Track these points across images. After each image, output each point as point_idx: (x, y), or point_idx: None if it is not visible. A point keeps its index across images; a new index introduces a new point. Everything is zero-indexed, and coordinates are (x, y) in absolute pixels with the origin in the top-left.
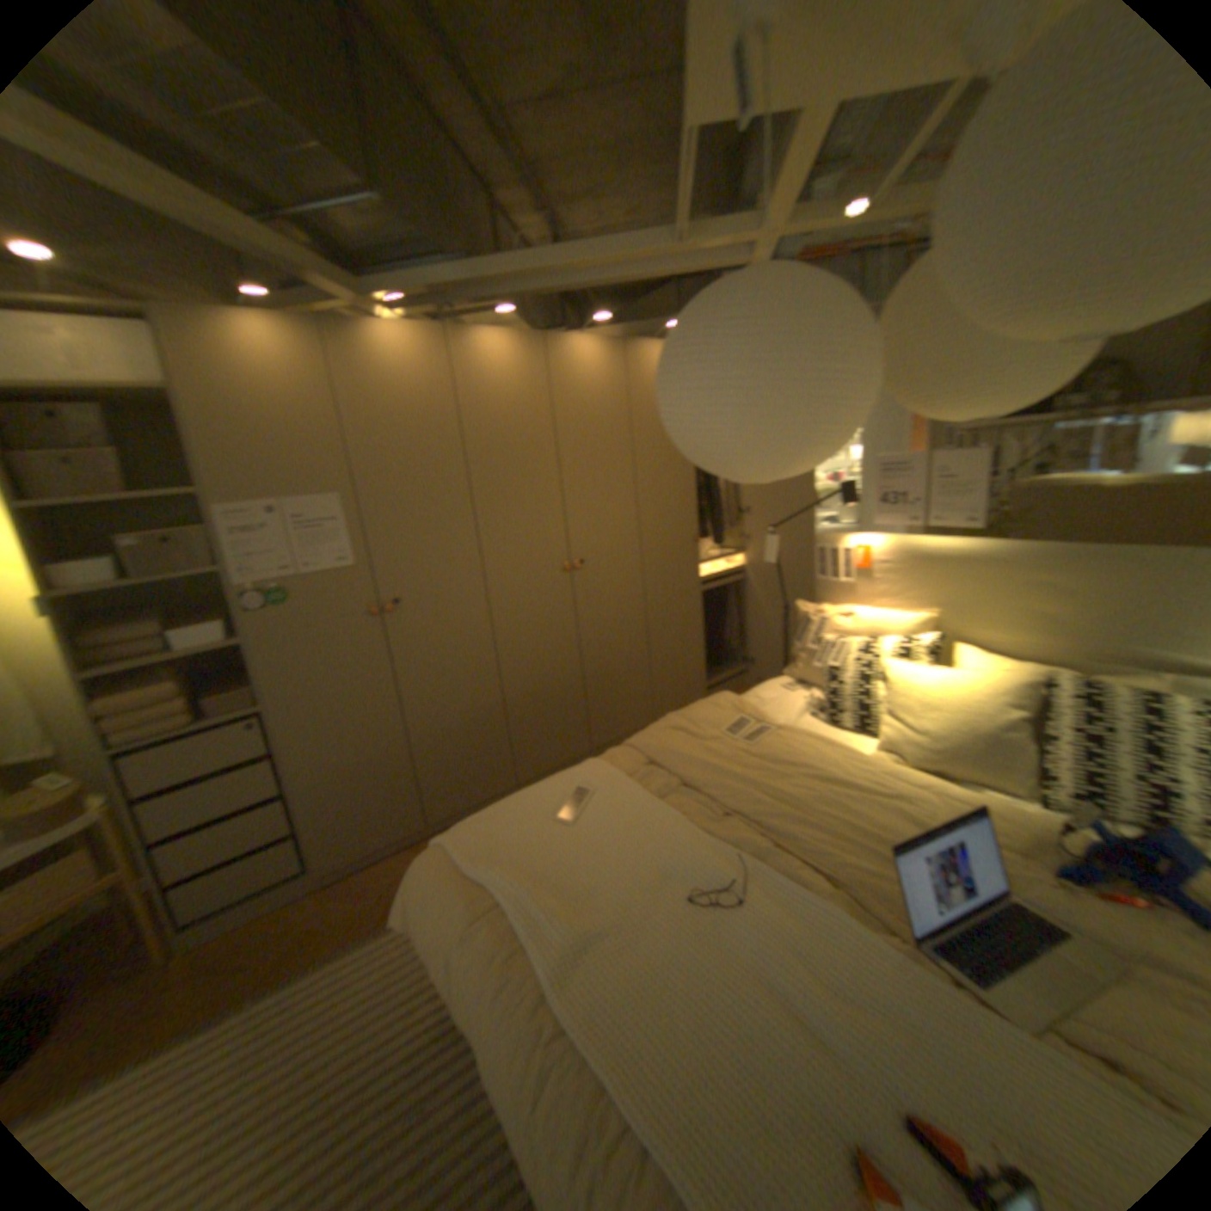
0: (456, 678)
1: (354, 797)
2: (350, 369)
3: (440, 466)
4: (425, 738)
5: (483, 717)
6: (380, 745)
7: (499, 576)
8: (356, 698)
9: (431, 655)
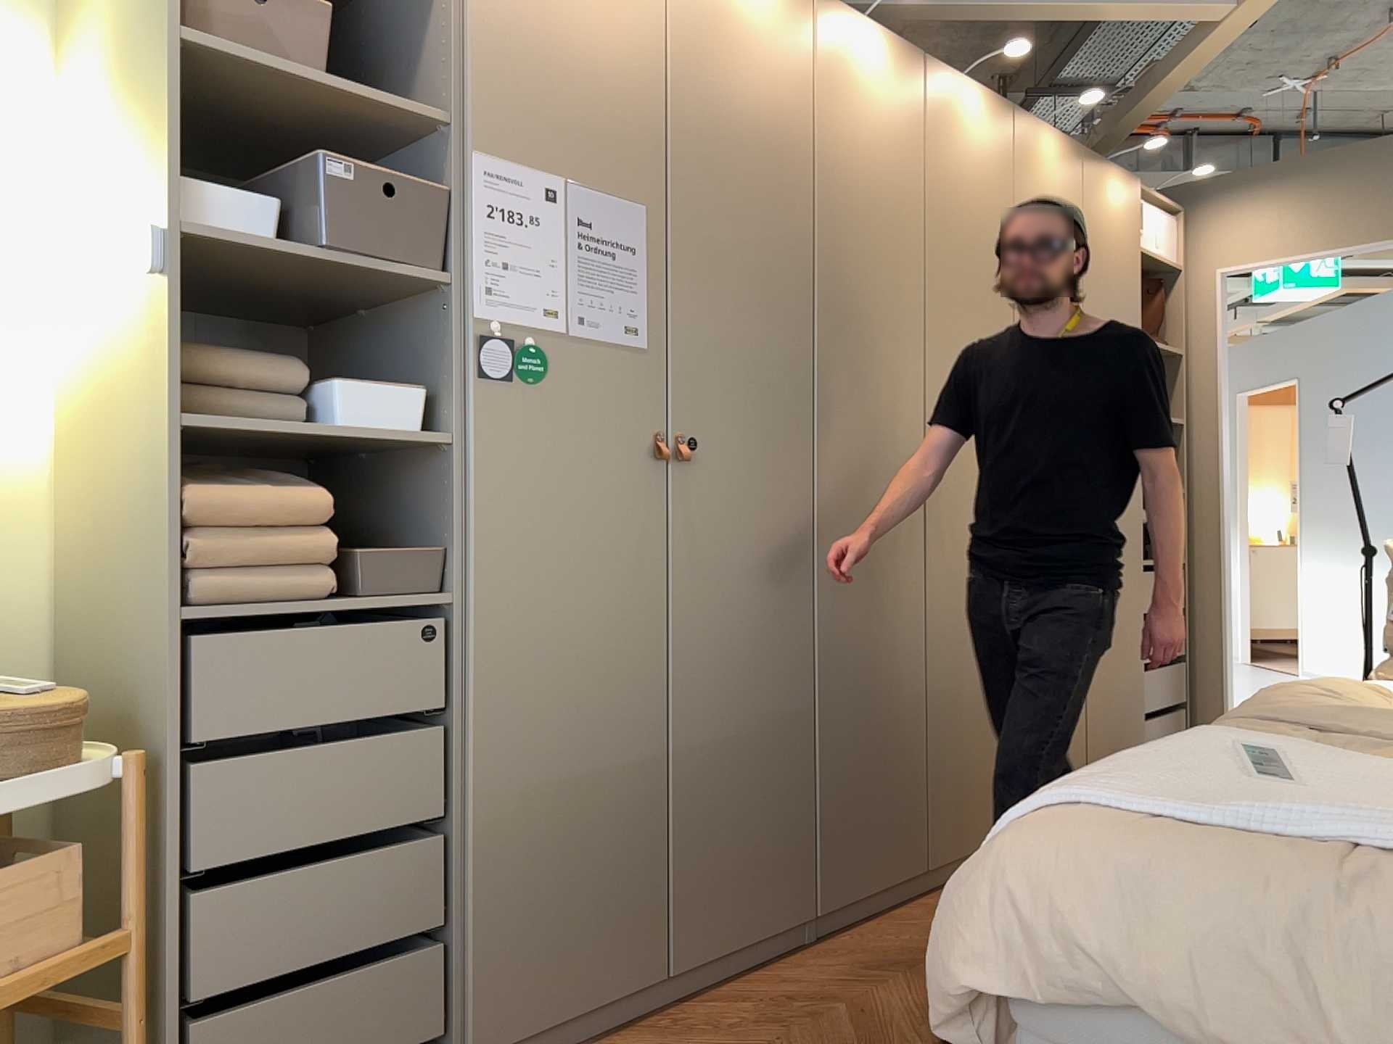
0: (754, 635)
1: (563, 864)
2: (691, 1)
3: (782, 212)
4: (692, 757)
5: (782, 738)
6: (621, 748)
7: (834, 447)
8: (602, 626)
9: (723, 571)
